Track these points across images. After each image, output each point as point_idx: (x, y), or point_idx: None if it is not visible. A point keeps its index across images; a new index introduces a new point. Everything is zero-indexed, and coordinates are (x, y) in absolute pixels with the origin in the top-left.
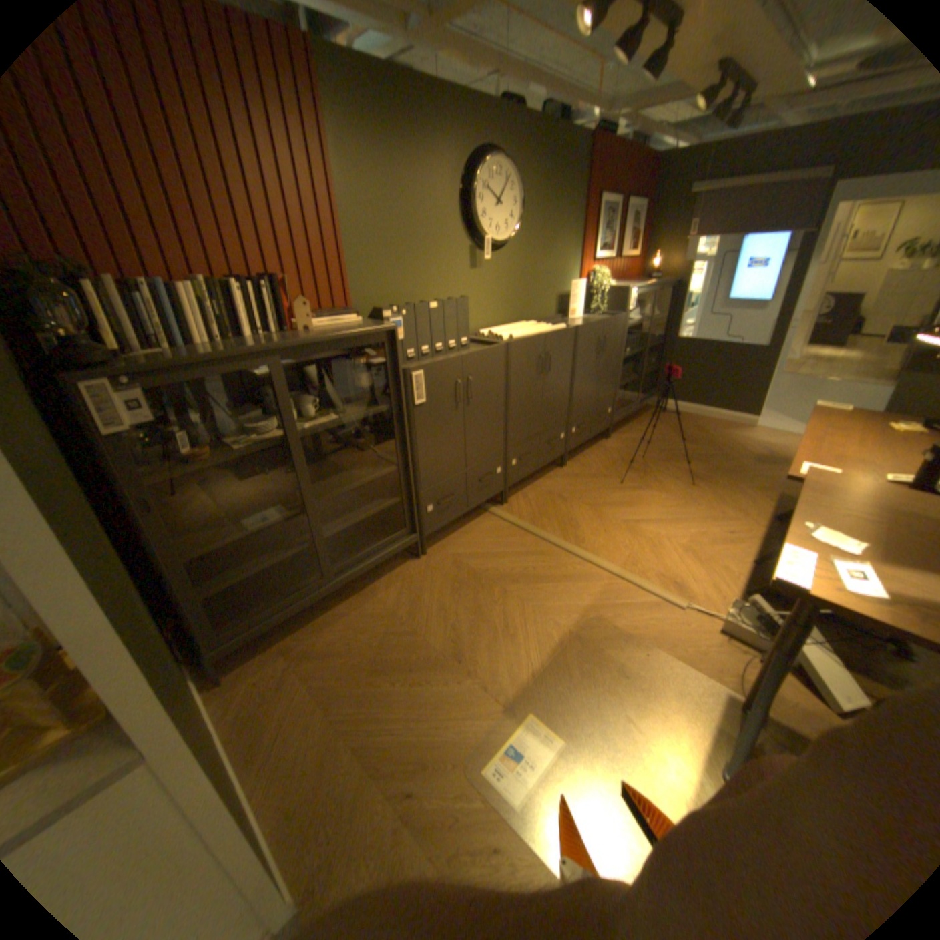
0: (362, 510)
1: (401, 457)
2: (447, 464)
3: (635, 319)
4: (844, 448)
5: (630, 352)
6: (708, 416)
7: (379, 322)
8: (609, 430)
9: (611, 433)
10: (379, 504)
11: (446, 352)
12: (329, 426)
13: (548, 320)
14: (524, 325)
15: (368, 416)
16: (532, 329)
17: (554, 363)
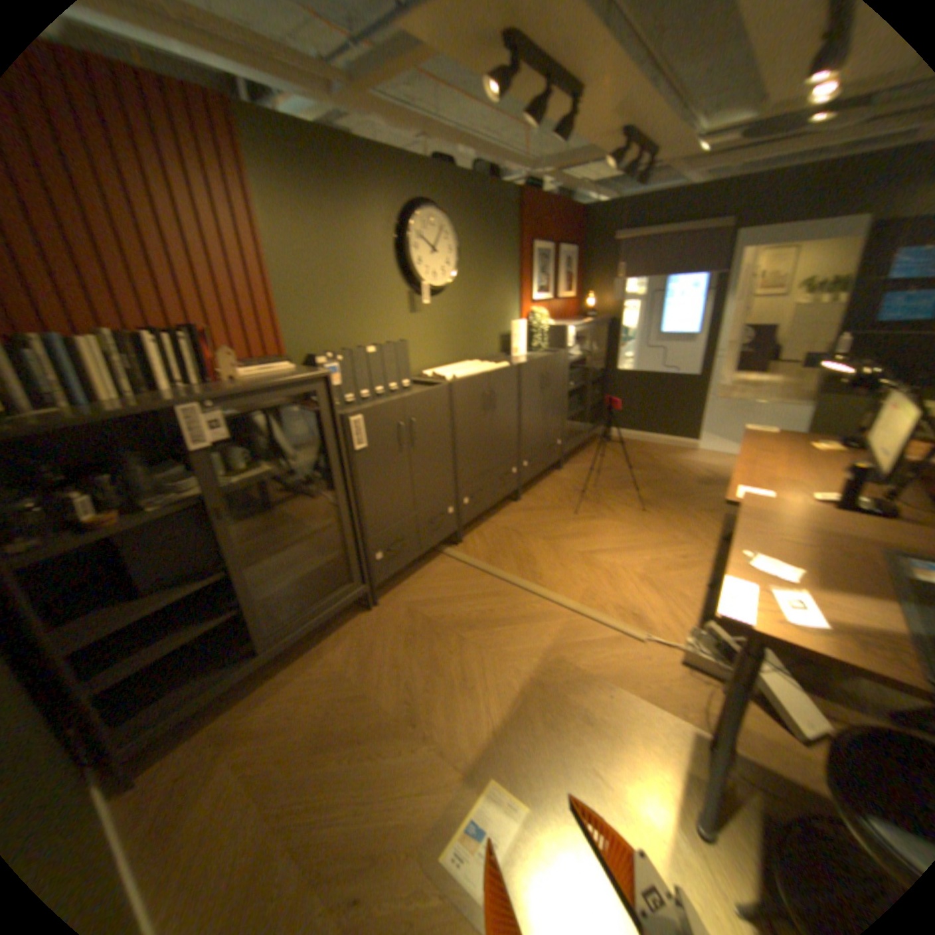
0: (304, 564)
1: (344, 505)
2: (395, 509)
3: (576, 355)
4: (774, 470)
5: (574, 386)
6: (653, 442)
7: (314, 369)
8: (561, 461)
9: (563, 464)
10: (323, 557)
11: (389, 395)
12: (261, 479)
13: (492, 359)
14: (468, 365)
15: (305, 465)
16: (475, 369)
17: (499, 401)
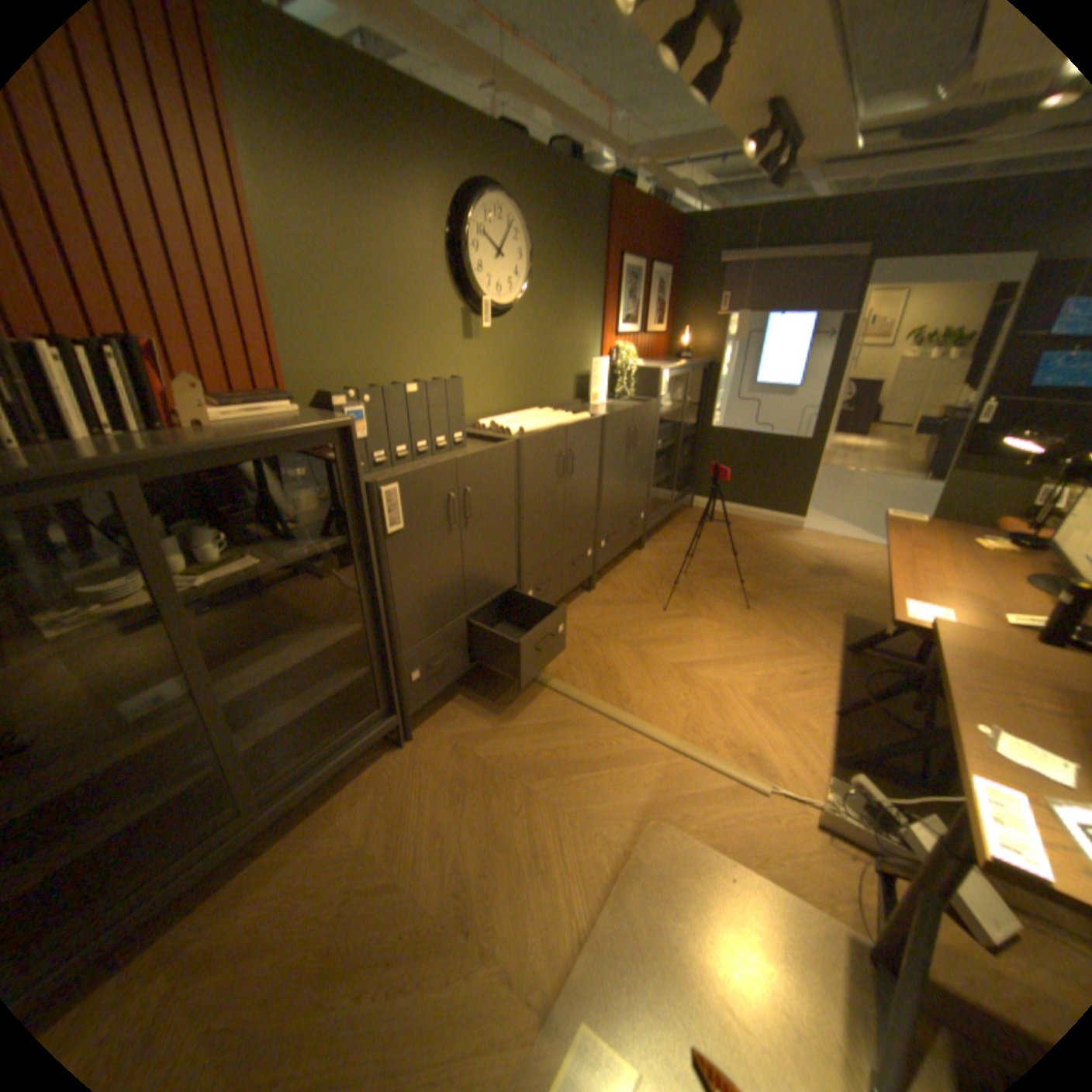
0: (307, 693)
1: (367, 608)
2: (438, 610)
3: (665, 405)
4: (941, 576)
5: (662, 444)
6: (748, 517)
7: (326, 412)
8: (642, 538)
9: (644, 542)
10: (335, 680)
11: (433, 452)
12: (240, 578)
13: (564, 406)
14: (536, 413)
15: (310, 555)
16: (547, 419)
17: (577, 463)
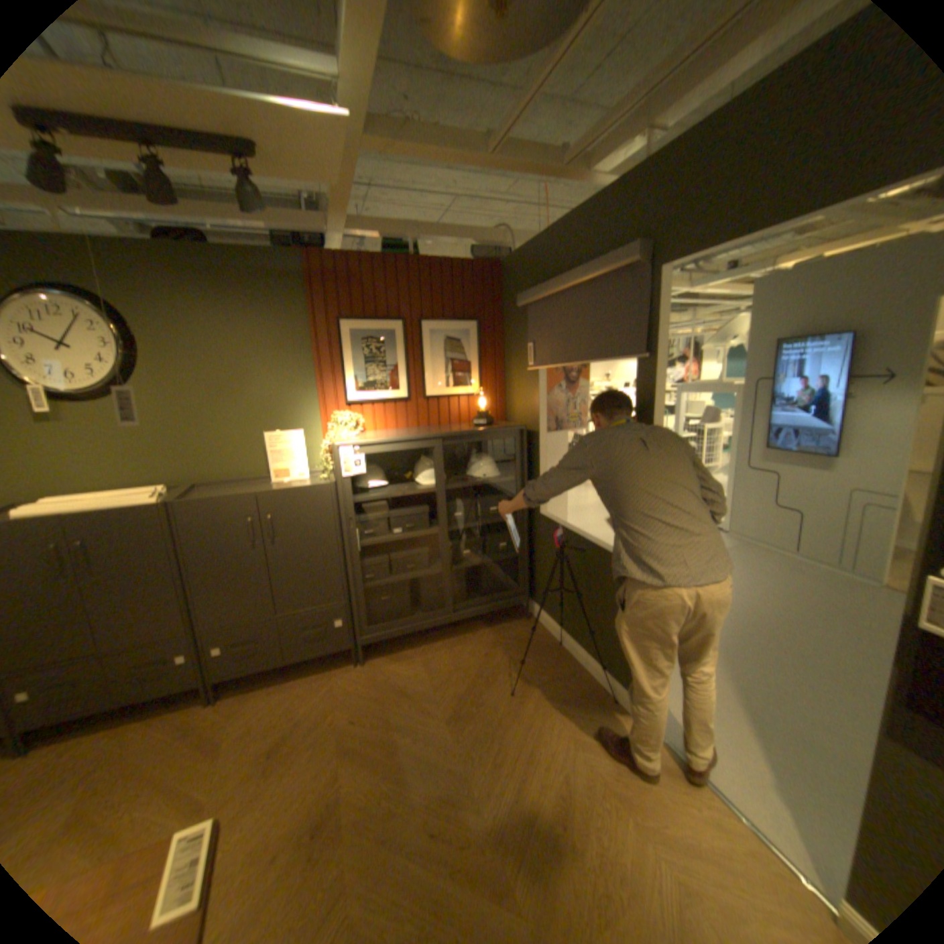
0: None
1: None
2: None
3: (424, 485)
4: None
5: (404, 534)
6: (579, 663)
7: None
8: (351, 653)
9: (360, 658)
10: None
11: None
12: None
13: (232, 483)
14: (121, 494)
15: None
16: (89, 503)
17: (101, 556)
